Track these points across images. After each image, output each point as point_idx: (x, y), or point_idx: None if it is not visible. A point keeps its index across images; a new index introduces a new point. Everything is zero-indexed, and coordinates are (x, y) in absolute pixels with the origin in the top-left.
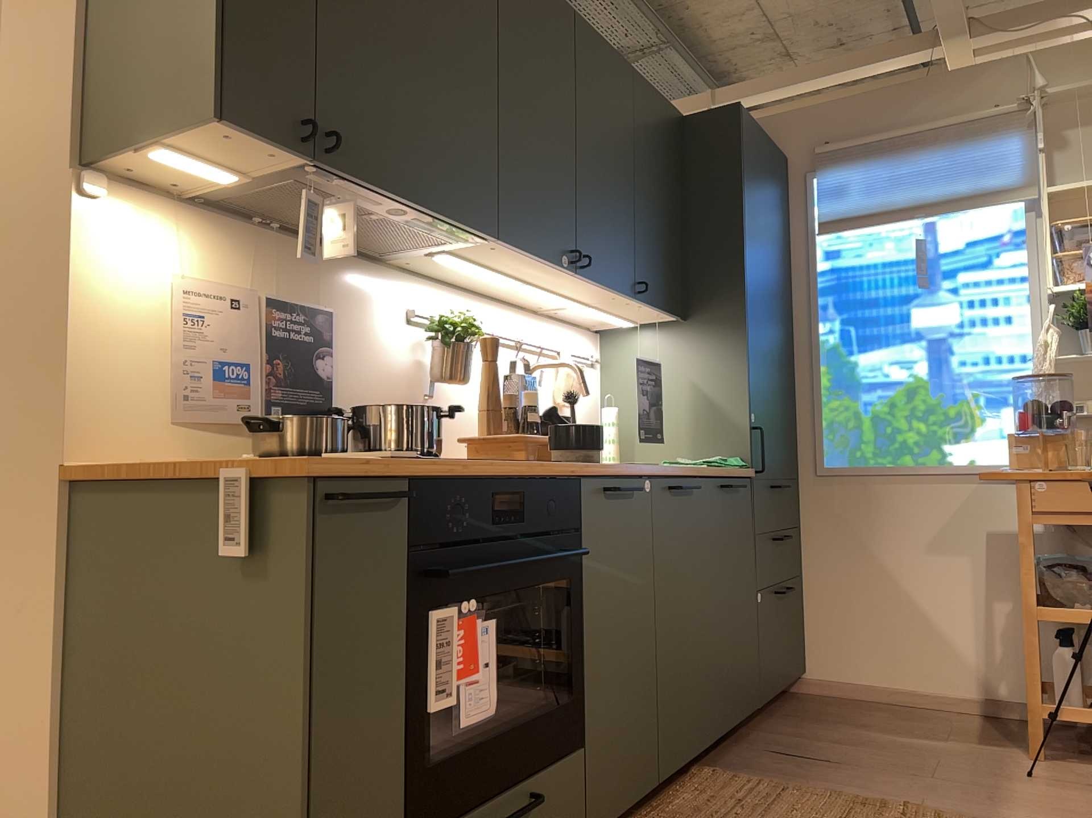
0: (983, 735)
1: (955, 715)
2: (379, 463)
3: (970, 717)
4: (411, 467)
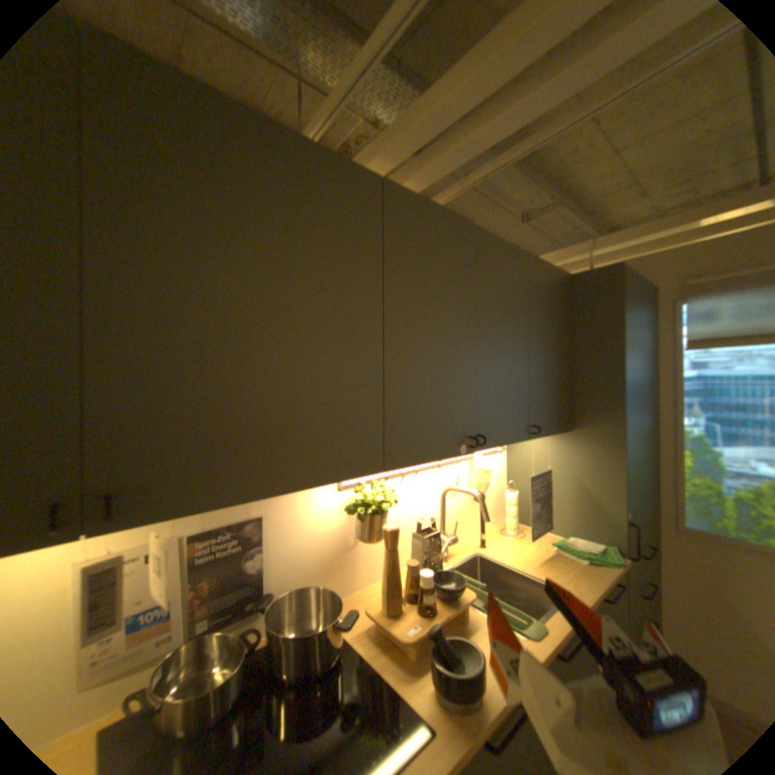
0: None
1: None
2: None
3: None
4: None
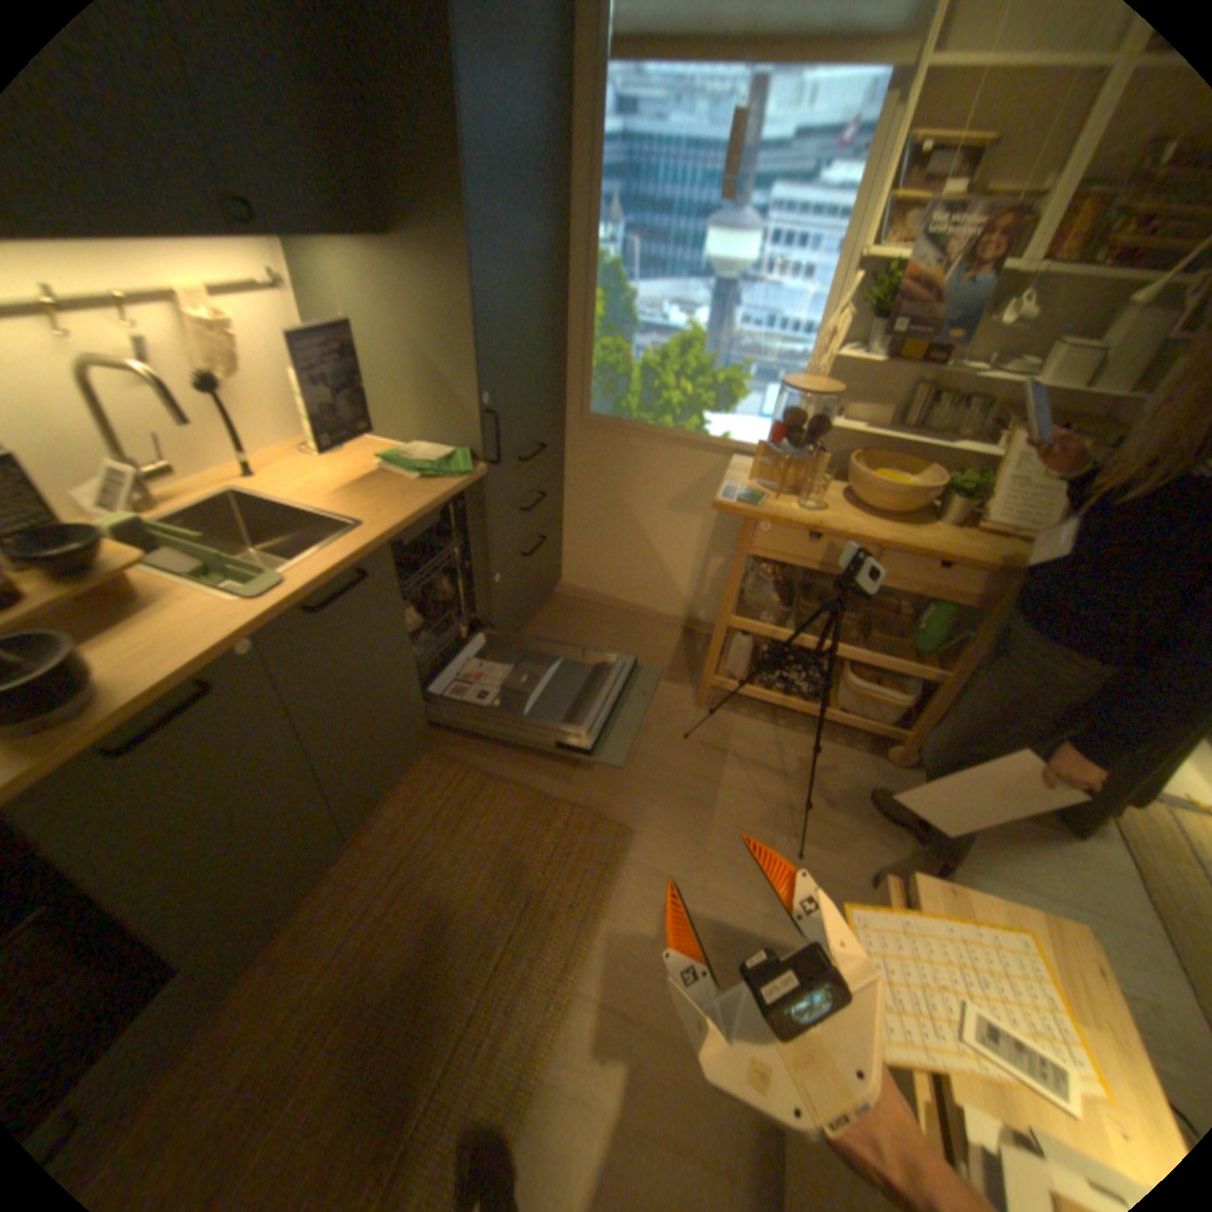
0: (671, 667)
1: (662, 631)
2: None
3: (671, 635)
4: None
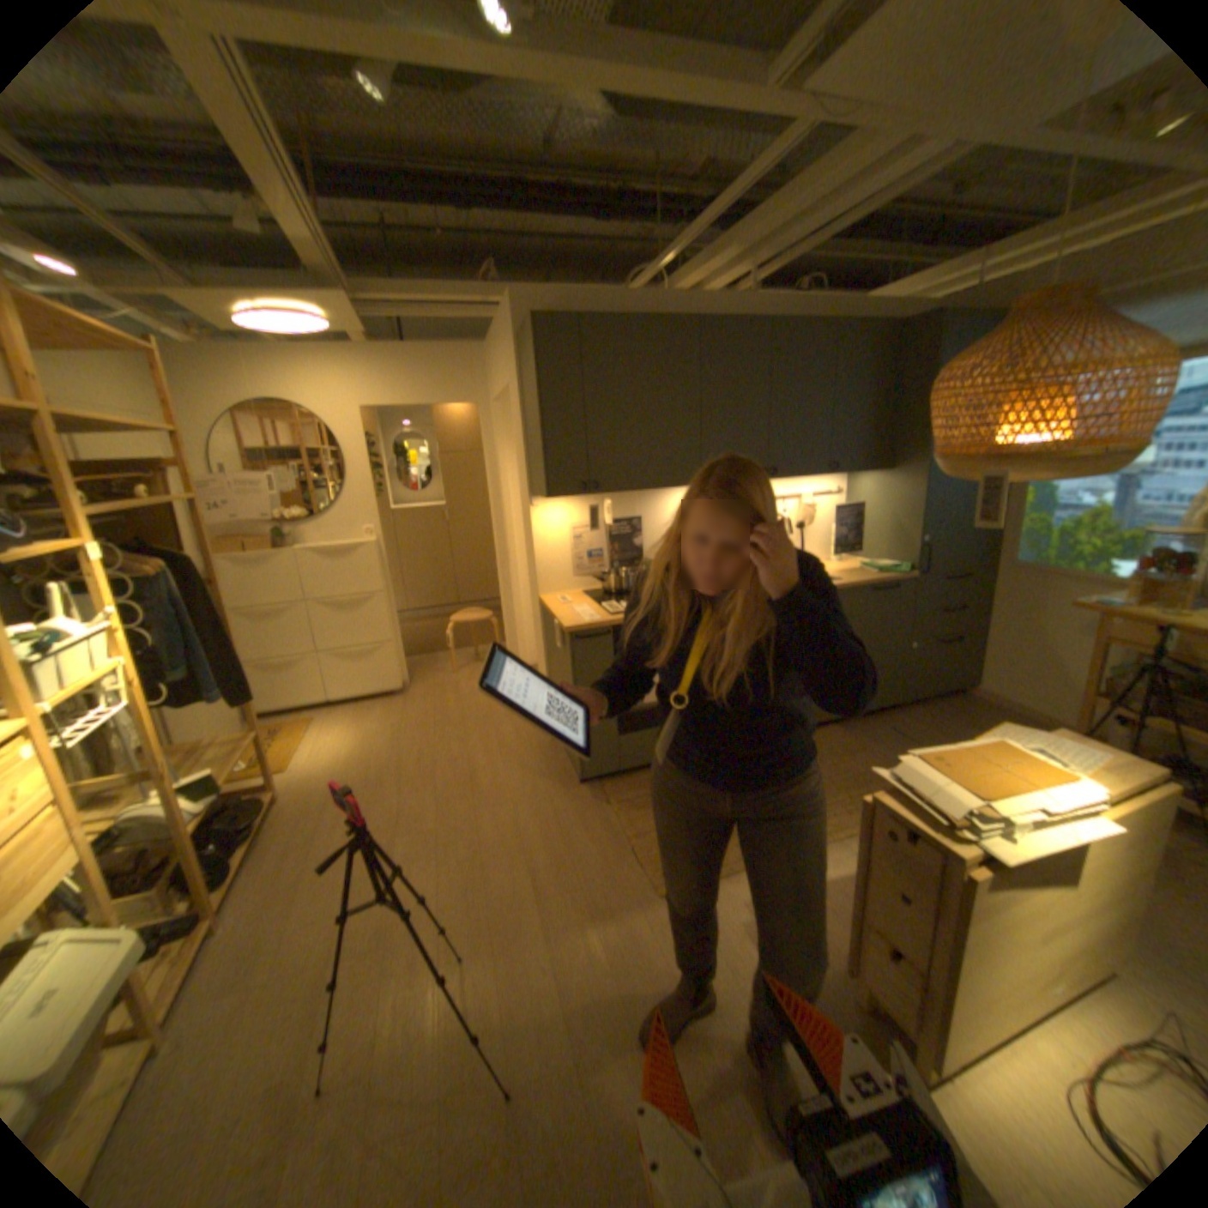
0: None
1: None
2: (600, 622)
3: None
4: (610, 624)
